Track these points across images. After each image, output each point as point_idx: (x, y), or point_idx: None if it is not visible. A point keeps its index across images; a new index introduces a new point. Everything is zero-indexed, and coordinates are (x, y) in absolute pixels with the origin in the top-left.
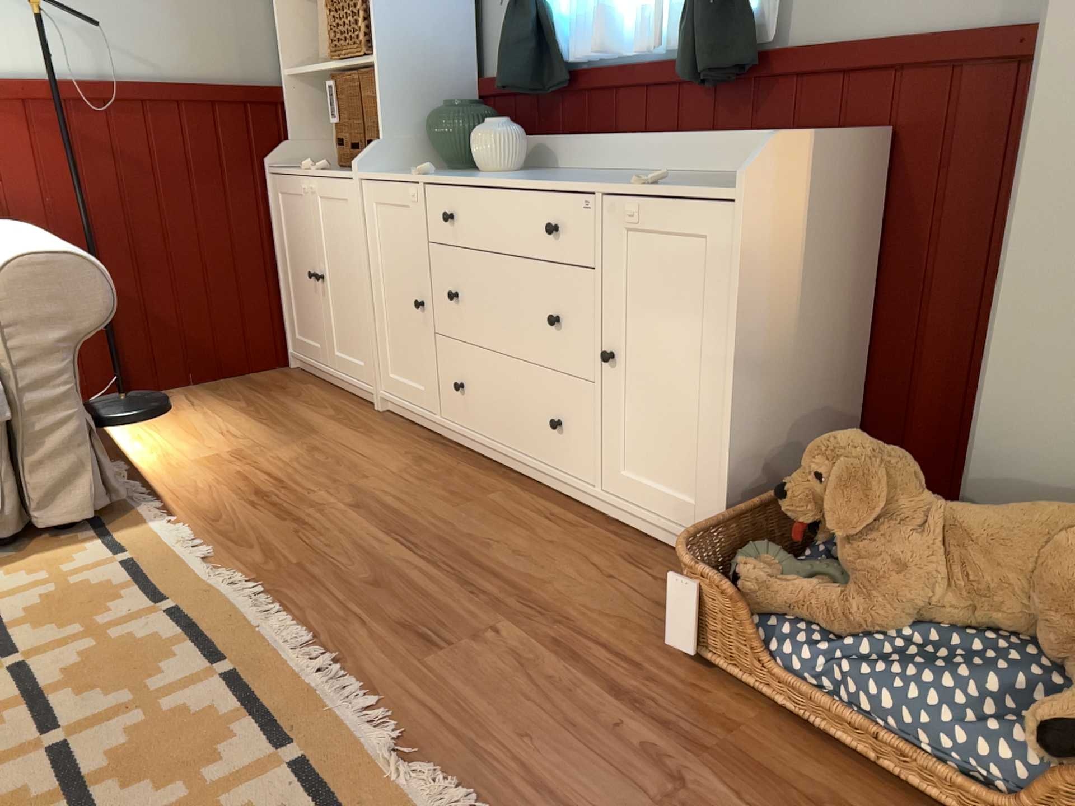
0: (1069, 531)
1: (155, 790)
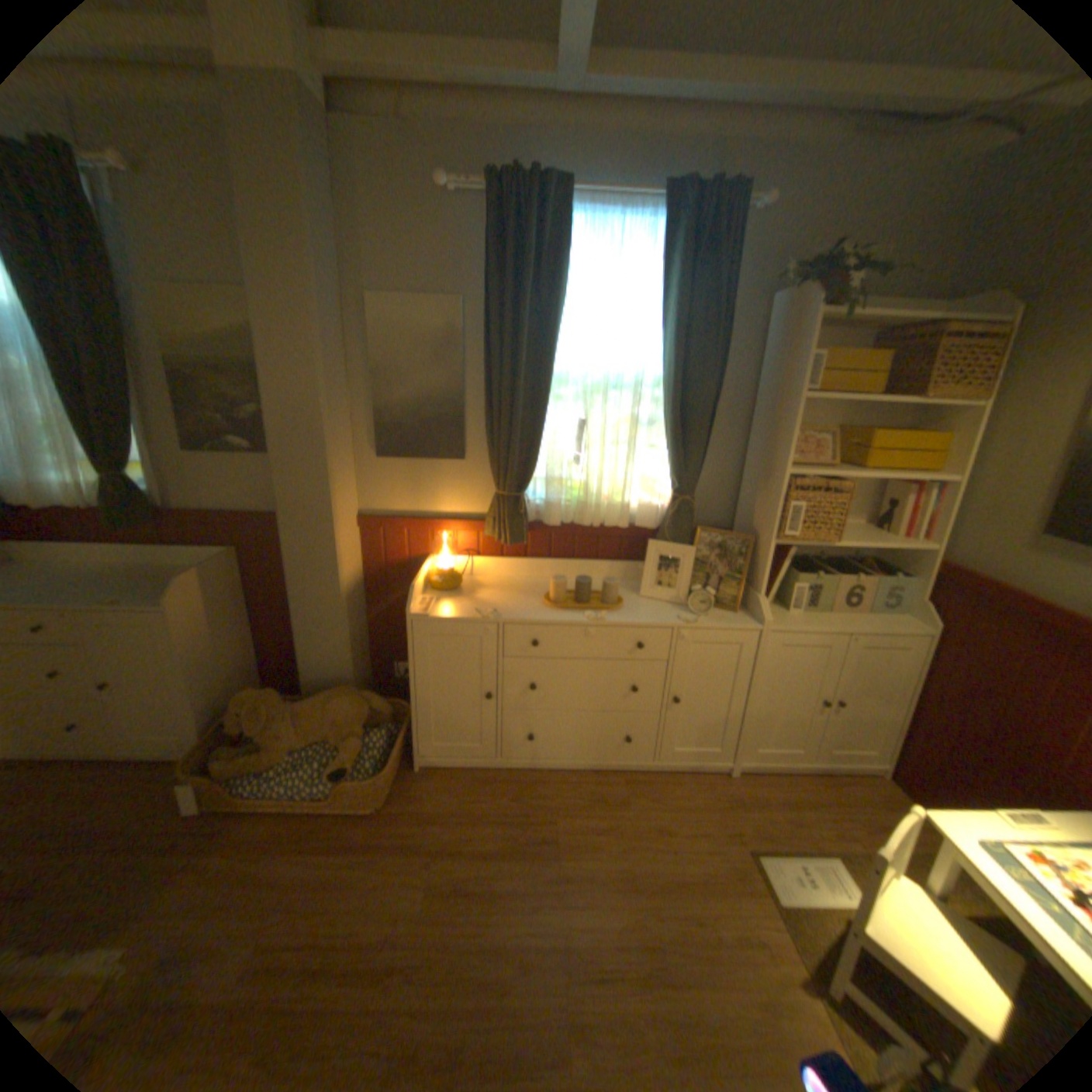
0: (330, 704)
1: None
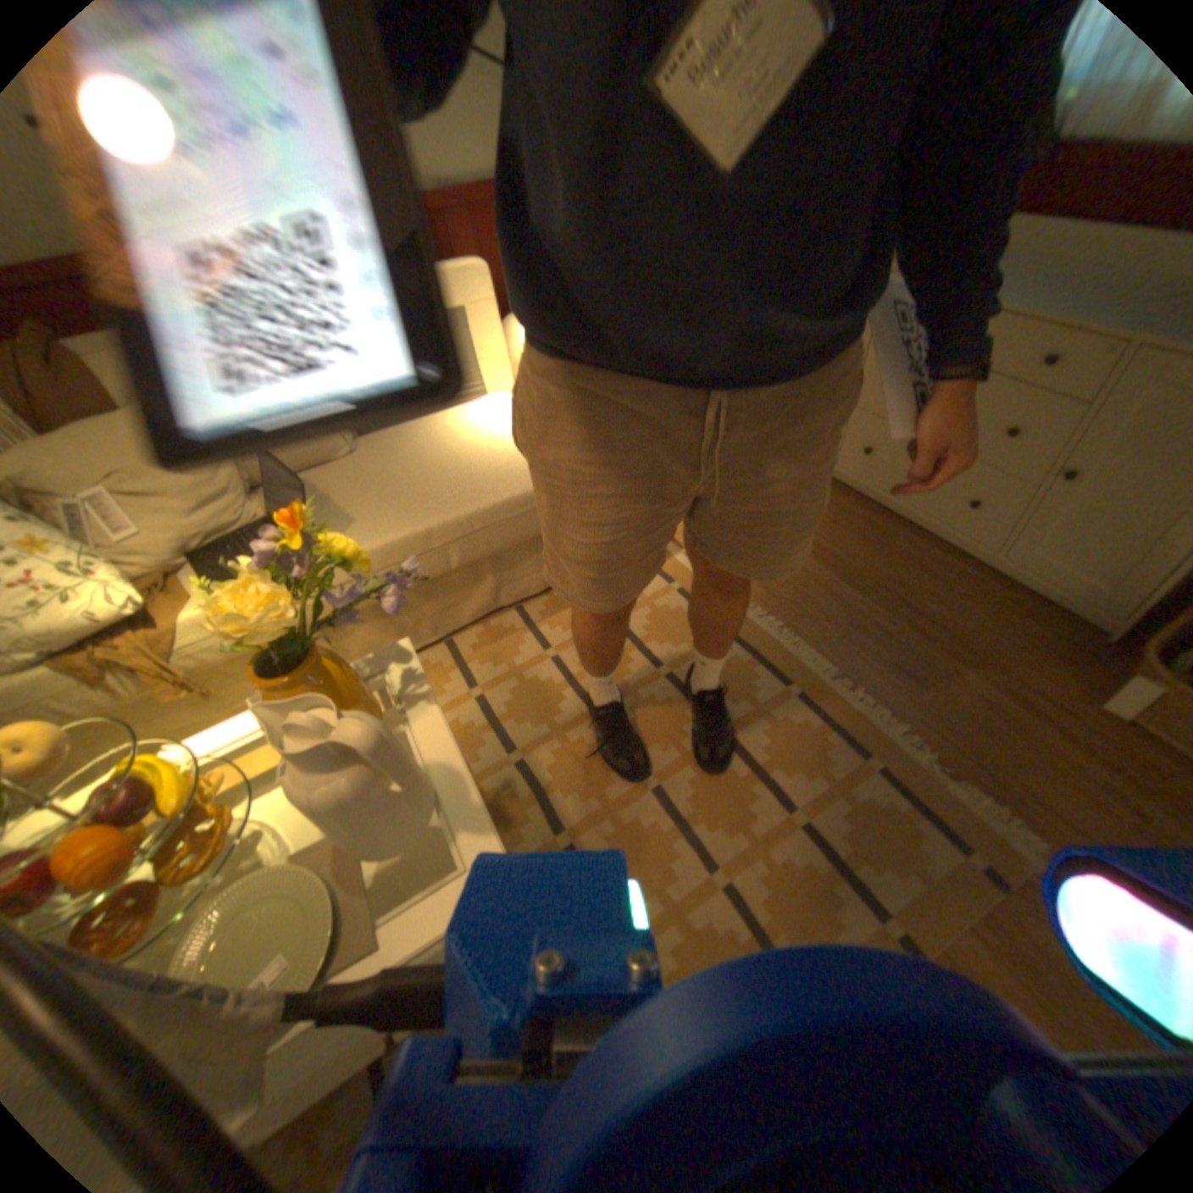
0: None
1: (807, 781)
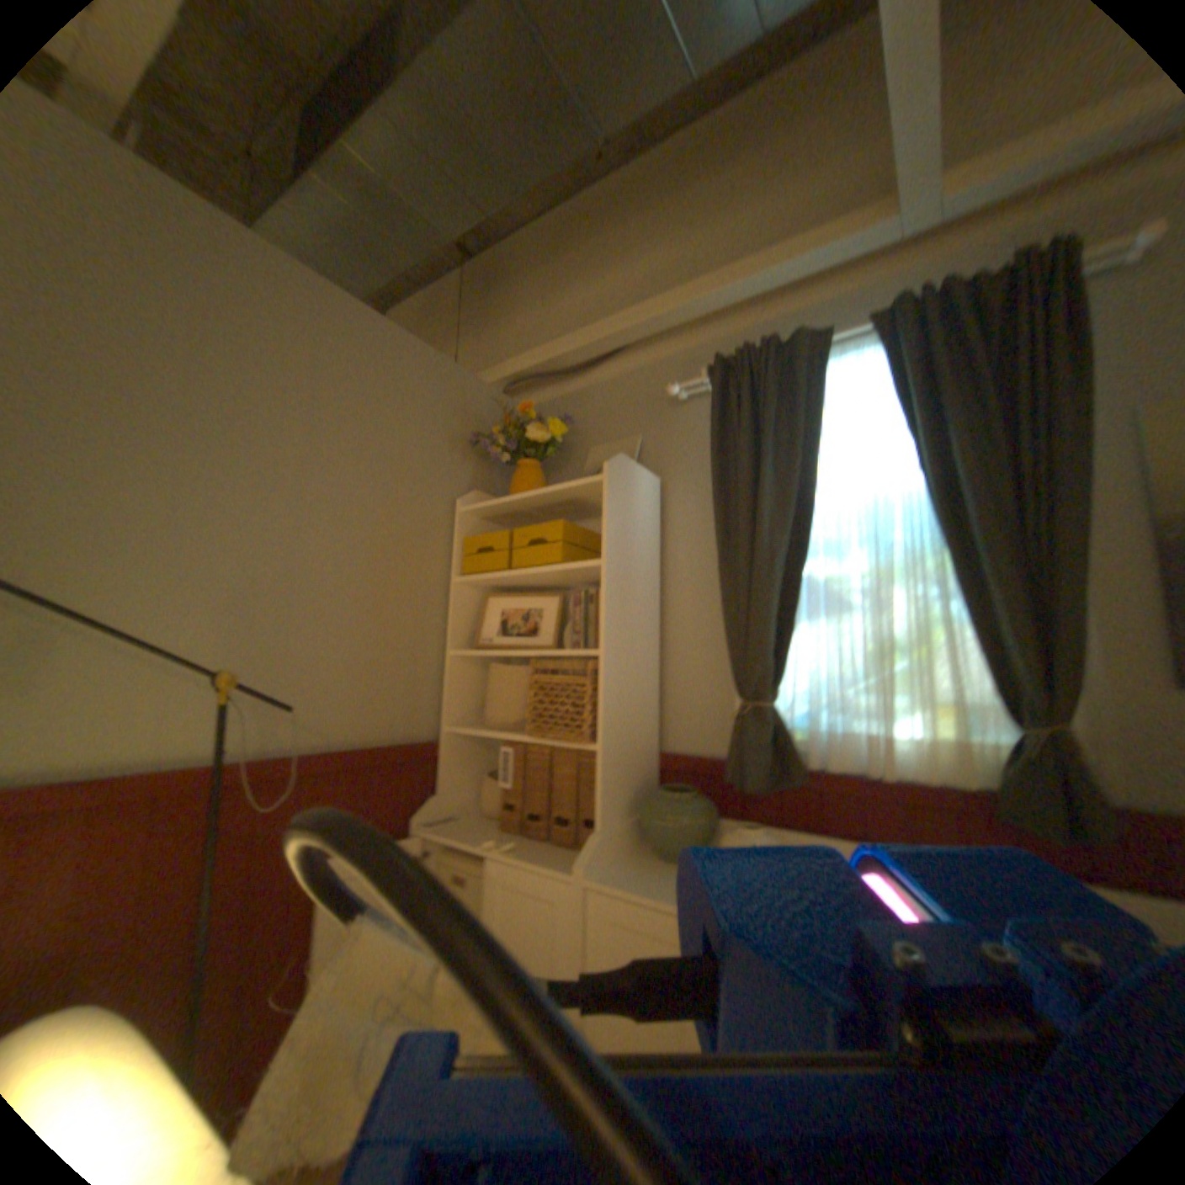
0: None
1: None
